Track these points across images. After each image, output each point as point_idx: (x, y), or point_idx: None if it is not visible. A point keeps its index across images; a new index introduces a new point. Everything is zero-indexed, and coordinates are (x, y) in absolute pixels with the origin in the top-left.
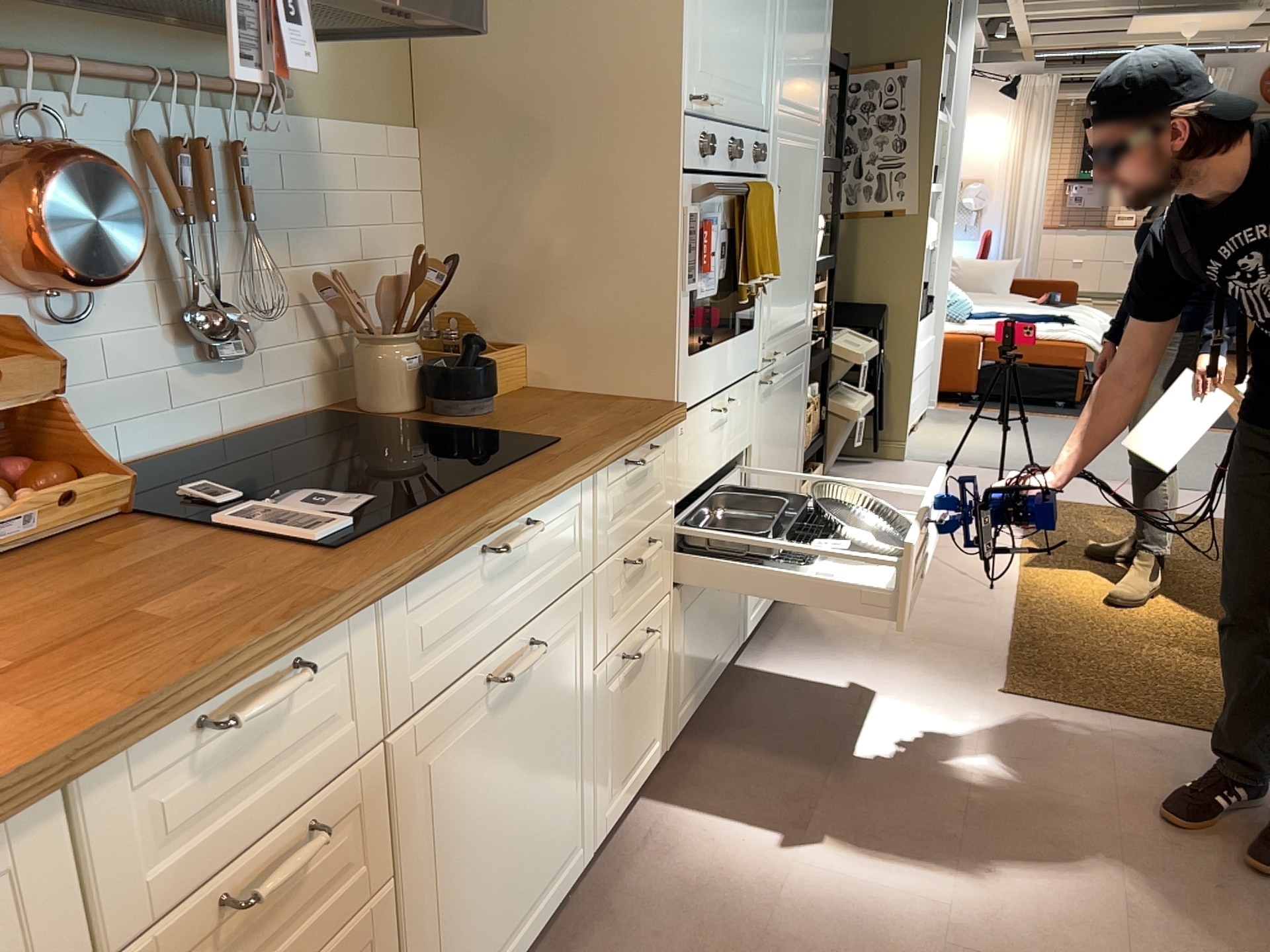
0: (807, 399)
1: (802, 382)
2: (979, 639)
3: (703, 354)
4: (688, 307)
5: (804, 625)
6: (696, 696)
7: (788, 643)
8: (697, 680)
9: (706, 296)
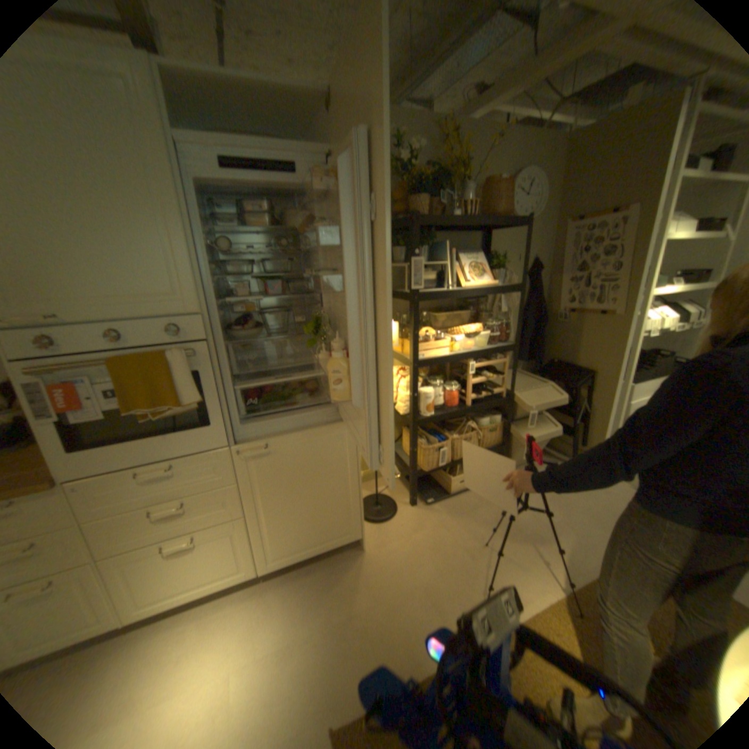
0: (358, 451)
1: (344, 443)
2: (399, 669)
3: (100, 450)
4: (55, 430)
5: (335, 577)
6: (167, 605)
7: (307, 586)
8: (165, 599)
9: (85, 421)
